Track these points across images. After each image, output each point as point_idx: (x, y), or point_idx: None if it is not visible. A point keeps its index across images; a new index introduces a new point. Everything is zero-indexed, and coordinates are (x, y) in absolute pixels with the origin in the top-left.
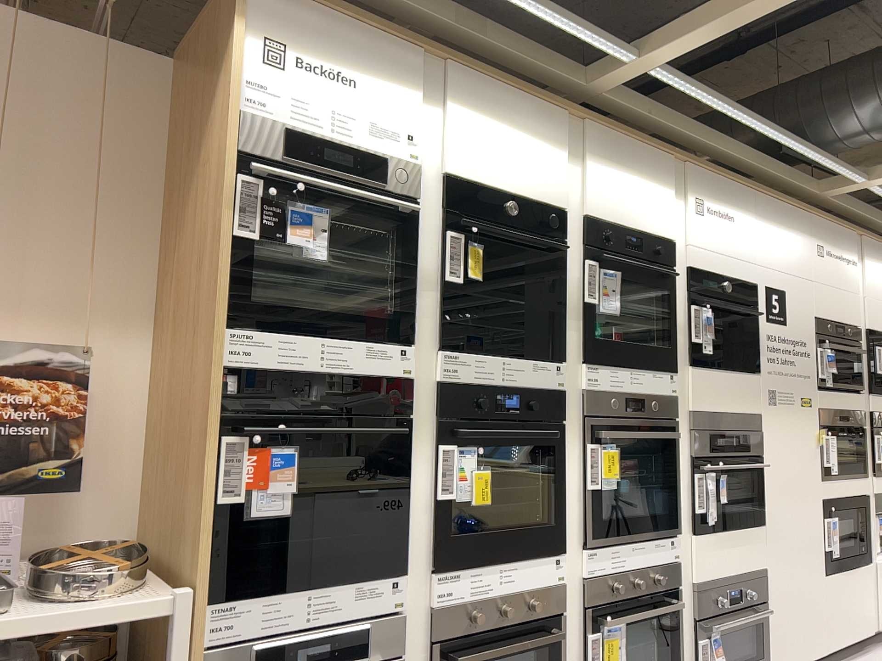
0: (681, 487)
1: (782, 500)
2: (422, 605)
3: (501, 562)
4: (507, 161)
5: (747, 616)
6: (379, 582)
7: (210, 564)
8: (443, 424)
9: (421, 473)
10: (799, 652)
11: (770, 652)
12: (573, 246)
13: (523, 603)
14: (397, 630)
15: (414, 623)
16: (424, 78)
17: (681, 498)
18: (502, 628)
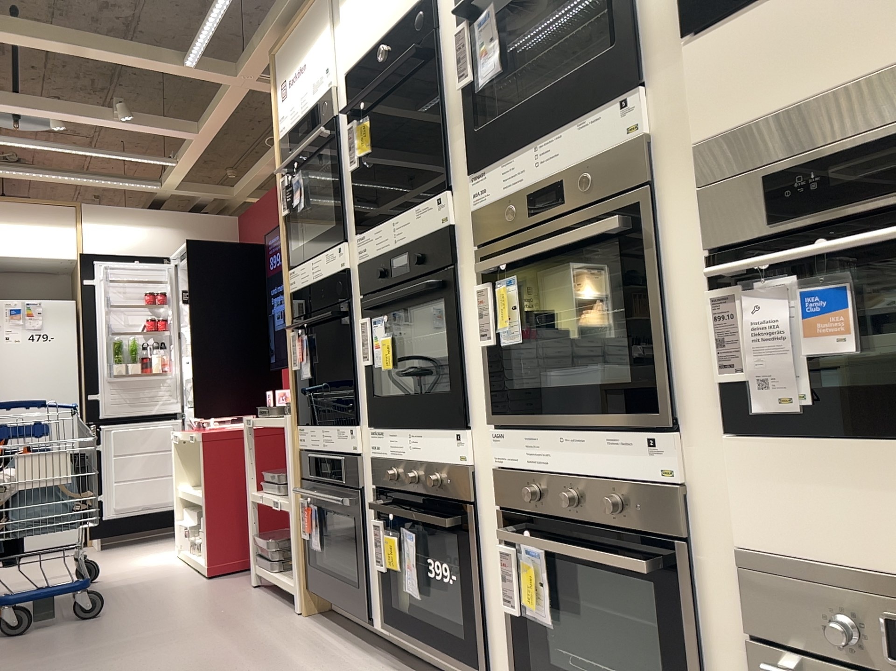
0: (687, 325)
1: None
2: (371, 454)
3: (408, 427)
4: (375, 9)
5: None
6: (345, 428)
7: (293, 403)
8: (362, 299)
9: (360, 343)
10: None
11: None
12: (447, 26)
13: (429, 477)
14: (354, 468)
15: (369, 468)
16: (330, 9)
17: (690, 351)
18: (419, 496)
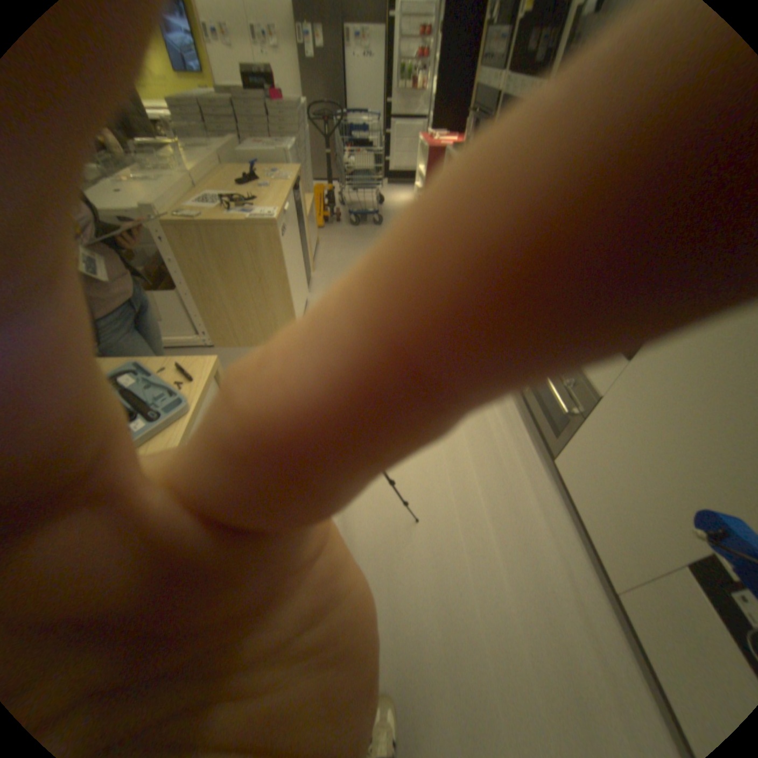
0: None
1: (683, 377)
2: None
3: None
4: None
5: (552, 386)
6: None
7: None
8: None
9: None
10: (589, 514)
11: (566, 454)
12: None
13: None
14: None
15: None
16: None
17: None
18: None
